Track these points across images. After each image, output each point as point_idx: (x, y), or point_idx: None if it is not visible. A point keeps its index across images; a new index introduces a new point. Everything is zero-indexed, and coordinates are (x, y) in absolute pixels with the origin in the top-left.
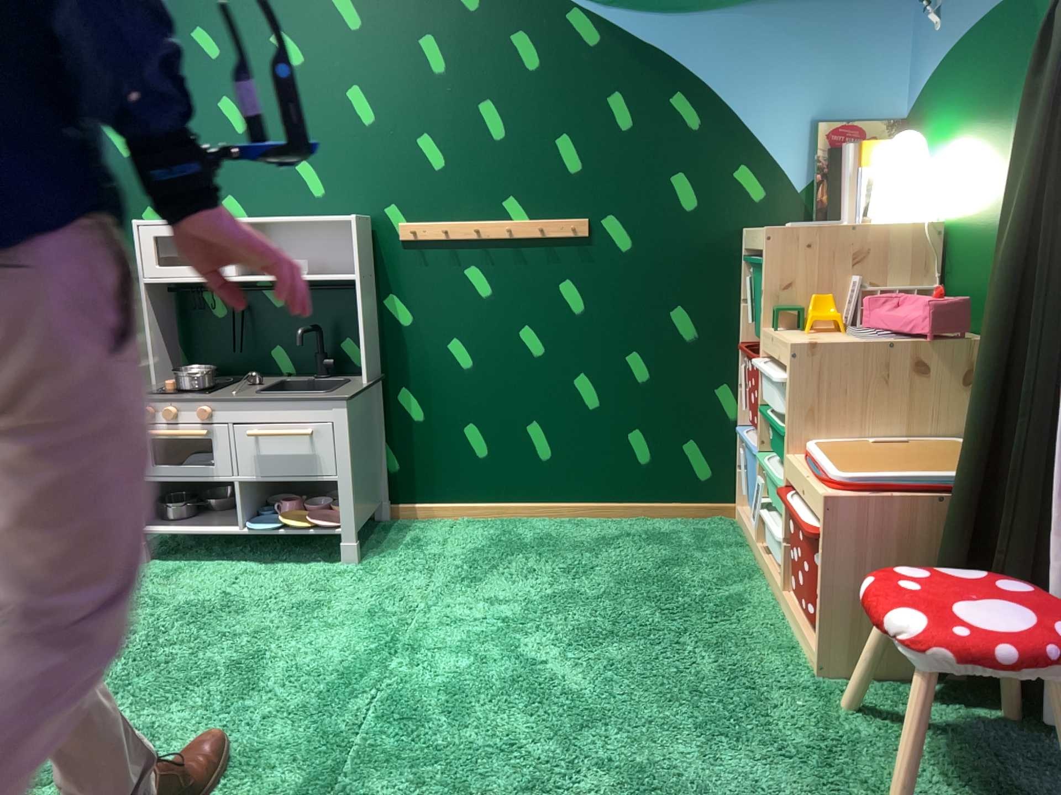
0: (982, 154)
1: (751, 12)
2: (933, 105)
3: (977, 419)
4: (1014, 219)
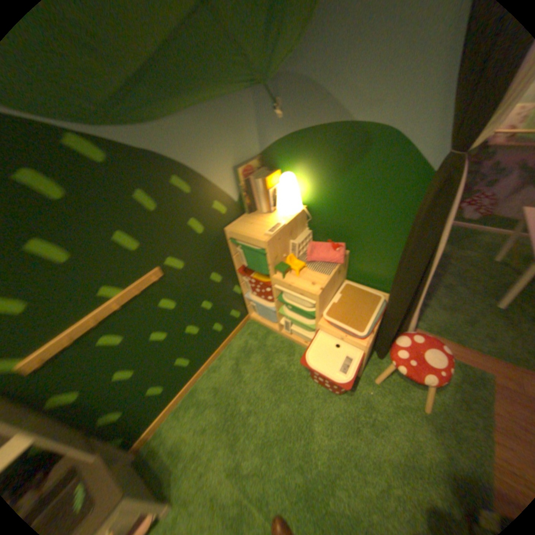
0: (330, 185)
1: (194, 111)
2: (286, 154)
3: (398, 301)
4: (421, 248)
